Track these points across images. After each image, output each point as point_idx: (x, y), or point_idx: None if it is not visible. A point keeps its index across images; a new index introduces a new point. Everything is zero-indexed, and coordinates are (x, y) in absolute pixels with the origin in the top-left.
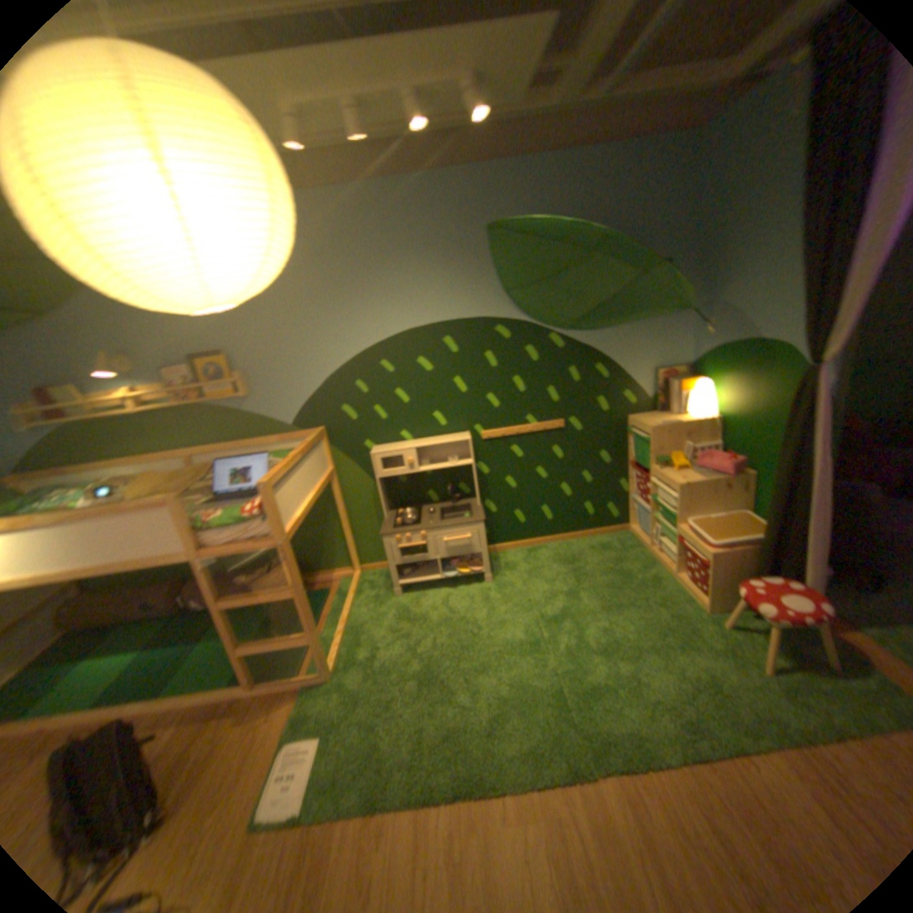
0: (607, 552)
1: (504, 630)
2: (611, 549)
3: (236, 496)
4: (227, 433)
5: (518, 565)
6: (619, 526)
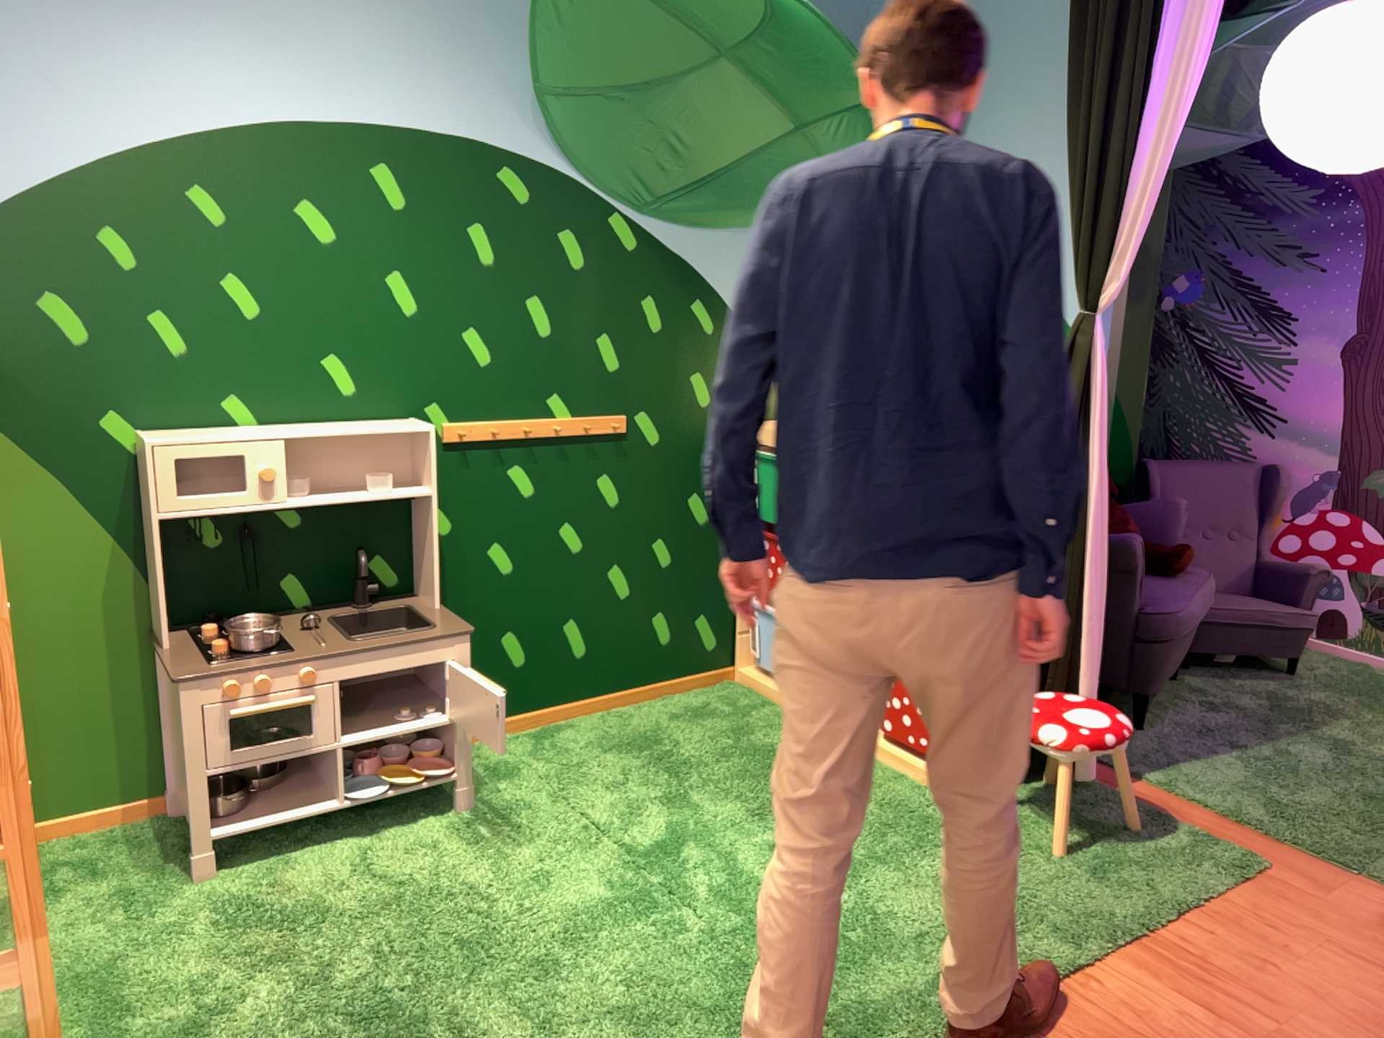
0: (711, 720)
1: (553, 888)
2: (715, 714)
3: None
4: None
5: (522, 765)
6: (718, 670)
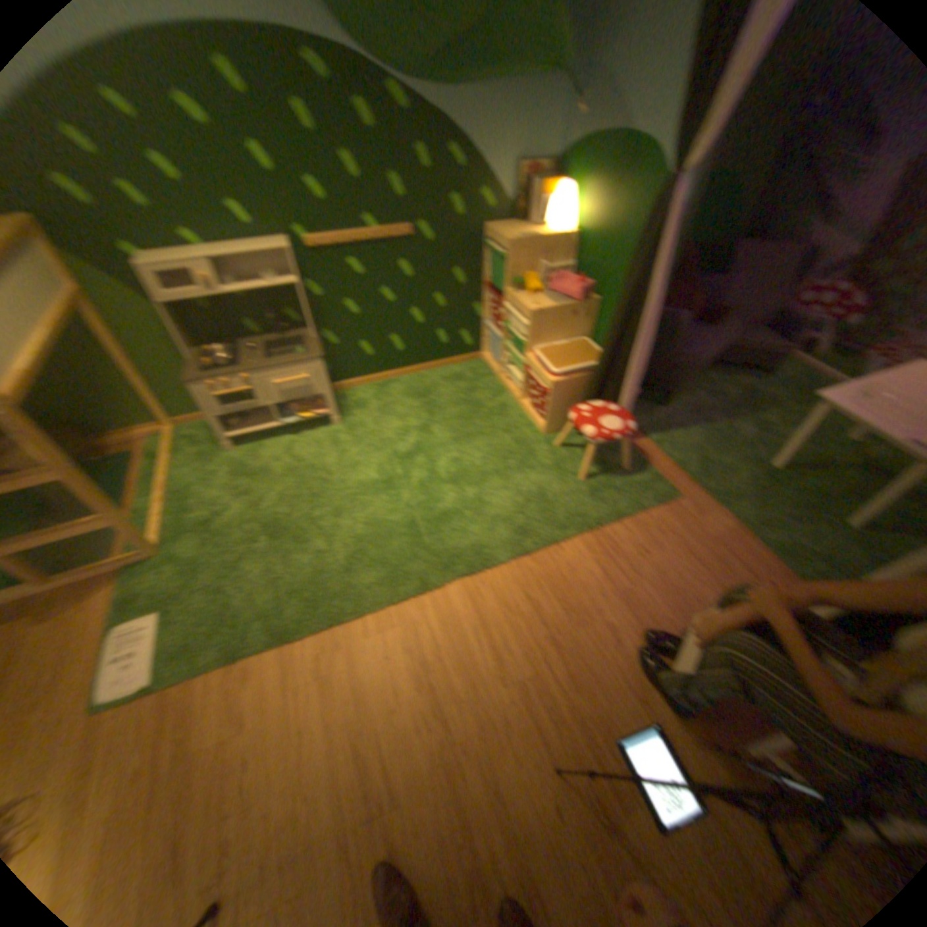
0: (461, 383)
1: (359, 472)
2: (464, 380)
3: None
4: None
5: (371, 403)
6: (473, 355)
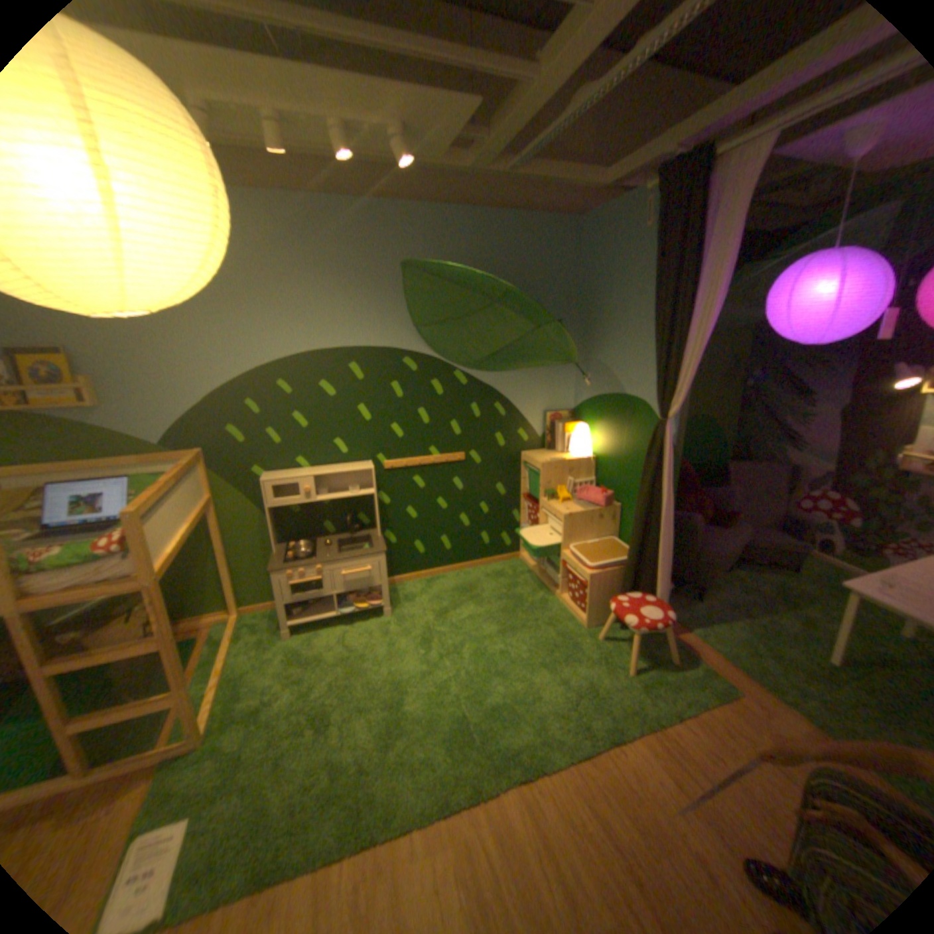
0: (502, 579)
1: (406, 662)
2: (504, 576)
3: (83, 528)
4: (65, 450)
5: (418, 596)
6: (511, 554)
